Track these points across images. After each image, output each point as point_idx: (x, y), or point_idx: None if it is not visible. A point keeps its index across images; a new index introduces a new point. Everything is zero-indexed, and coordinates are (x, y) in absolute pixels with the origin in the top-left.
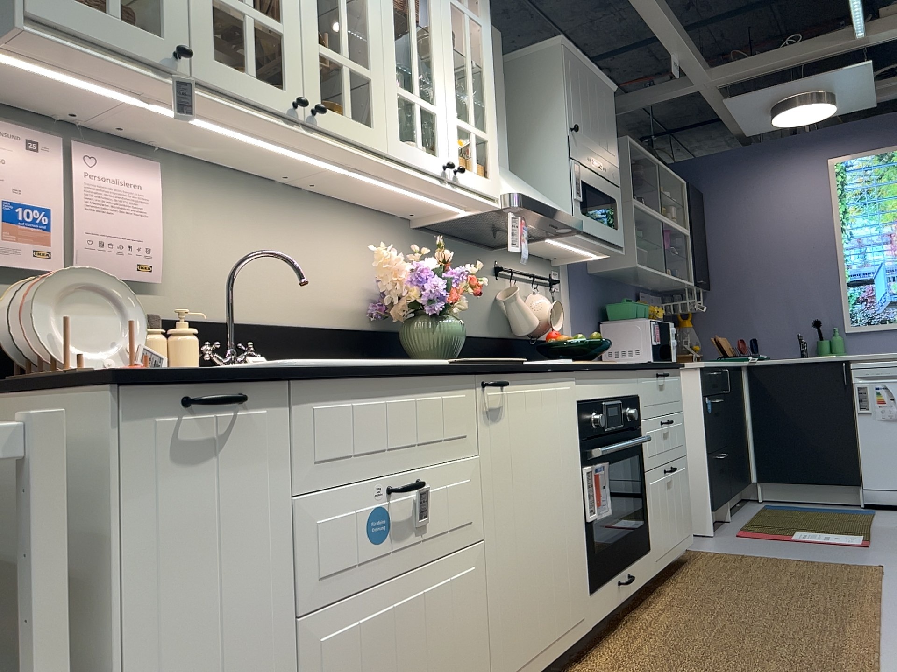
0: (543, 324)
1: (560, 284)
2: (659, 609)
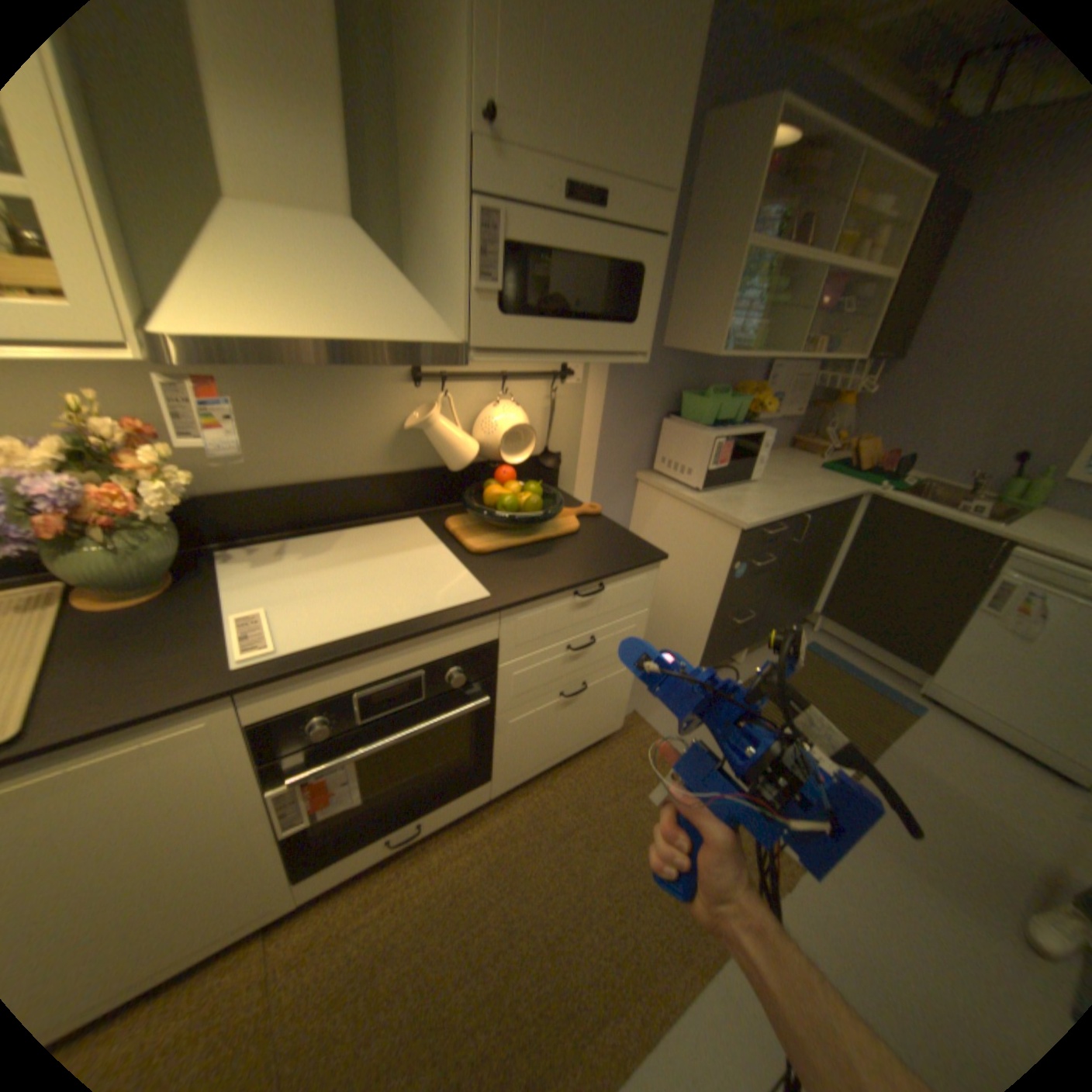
0: (494, 451)
1: (580, 373)
2: (468, 843)
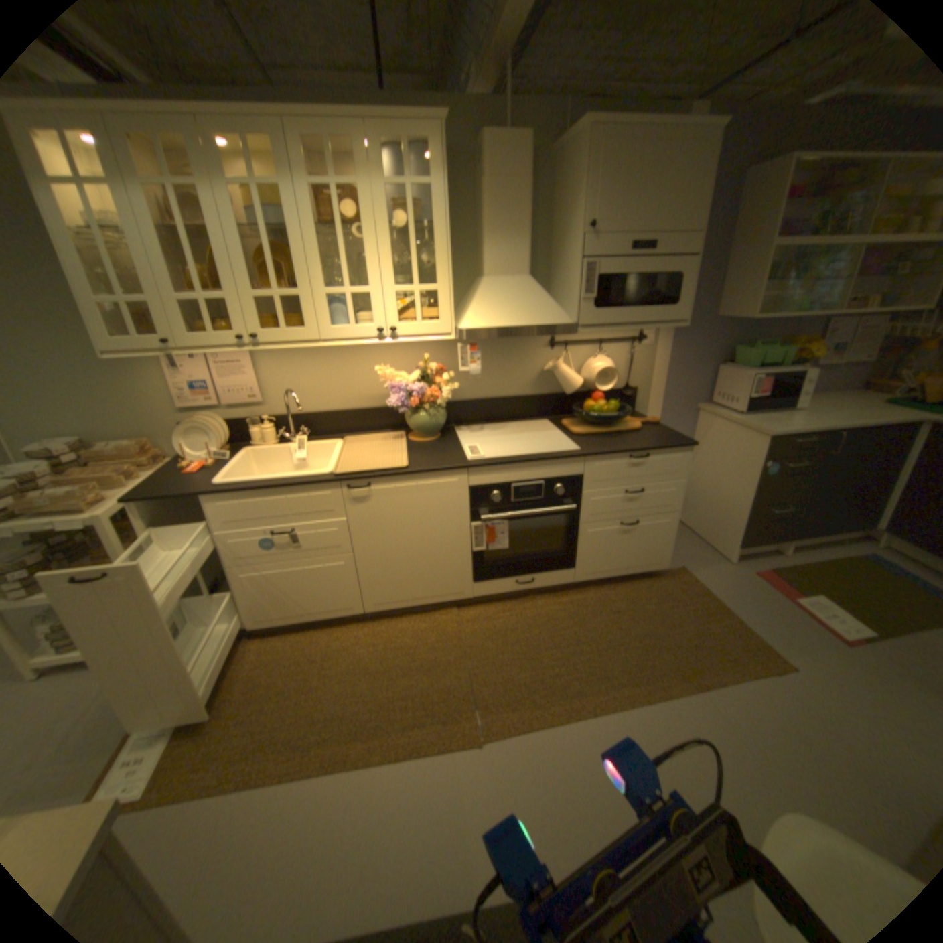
0: (592, 385)
1: (652, 339)
2: (560, 603)
